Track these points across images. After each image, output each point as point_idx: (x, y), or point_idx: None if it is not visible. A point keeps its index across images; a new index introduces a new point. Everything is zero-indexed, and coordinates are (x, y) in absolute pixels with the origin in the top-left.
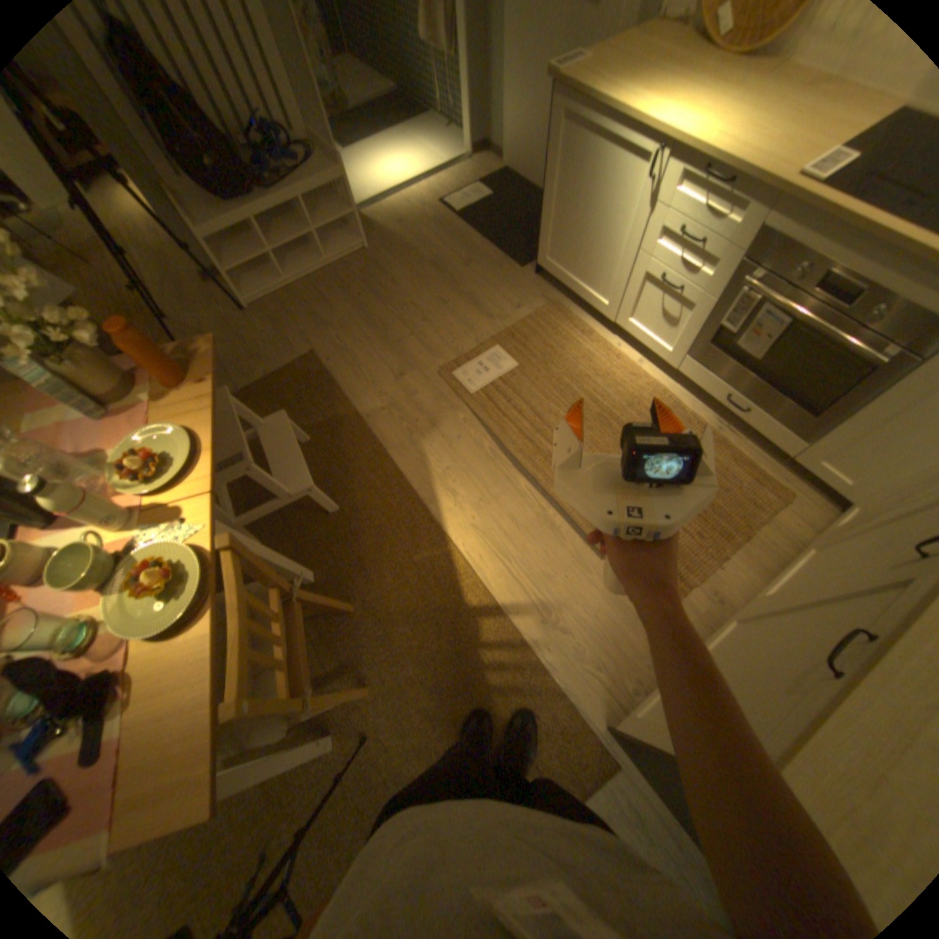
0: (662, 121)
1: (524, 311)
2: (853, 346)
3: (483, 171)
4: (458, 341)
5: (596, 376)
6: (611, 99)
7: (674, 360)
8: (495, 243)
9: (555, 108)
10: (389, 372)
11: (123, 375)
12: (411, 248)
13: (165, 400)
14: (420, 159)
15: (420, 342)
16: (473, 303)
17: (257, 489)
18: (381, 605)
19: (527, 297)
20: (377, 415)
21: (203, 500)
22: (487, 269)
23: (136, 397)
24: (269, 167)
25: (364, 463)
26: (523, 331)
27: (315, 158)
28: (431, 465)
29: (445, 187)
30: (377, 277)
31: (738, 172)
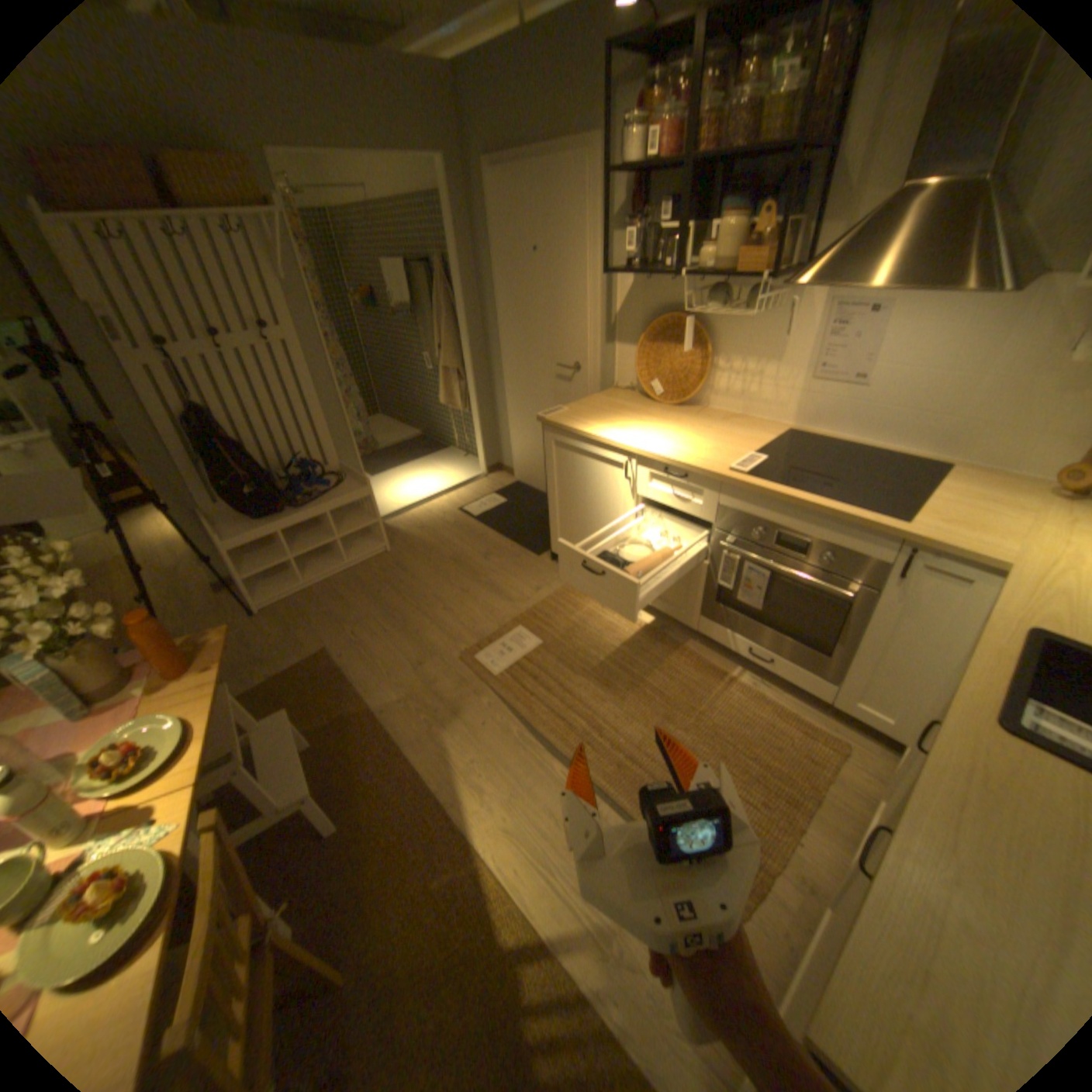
0: (625, 443)
1: (544, 592)
2: (826, 588)
3: (498, 484)
4: (480, 624)
5: (622, 645)
6: (586, 432)
7: (691, 621)
8: (513, 537)
9: (547, 439)
10: (407, 662)
11: (121, 671)
12: (433, 547)
13: (163, 691)
14: (442, 479)
15: (441, 629)
16: (494, 589)
17: (235, 816)
18: (384, 966)
19: (546, 579)
20: (392, 708)
21: (185, 793)
22: (506, 559)
23: (130, 692)
24: (303, 491)
25: (373, 766)
26: (545, 609)
27: (347, 482)
28: (453, 760)
29: (465, 498)
30: (398, 574)
31: (687, 471)
